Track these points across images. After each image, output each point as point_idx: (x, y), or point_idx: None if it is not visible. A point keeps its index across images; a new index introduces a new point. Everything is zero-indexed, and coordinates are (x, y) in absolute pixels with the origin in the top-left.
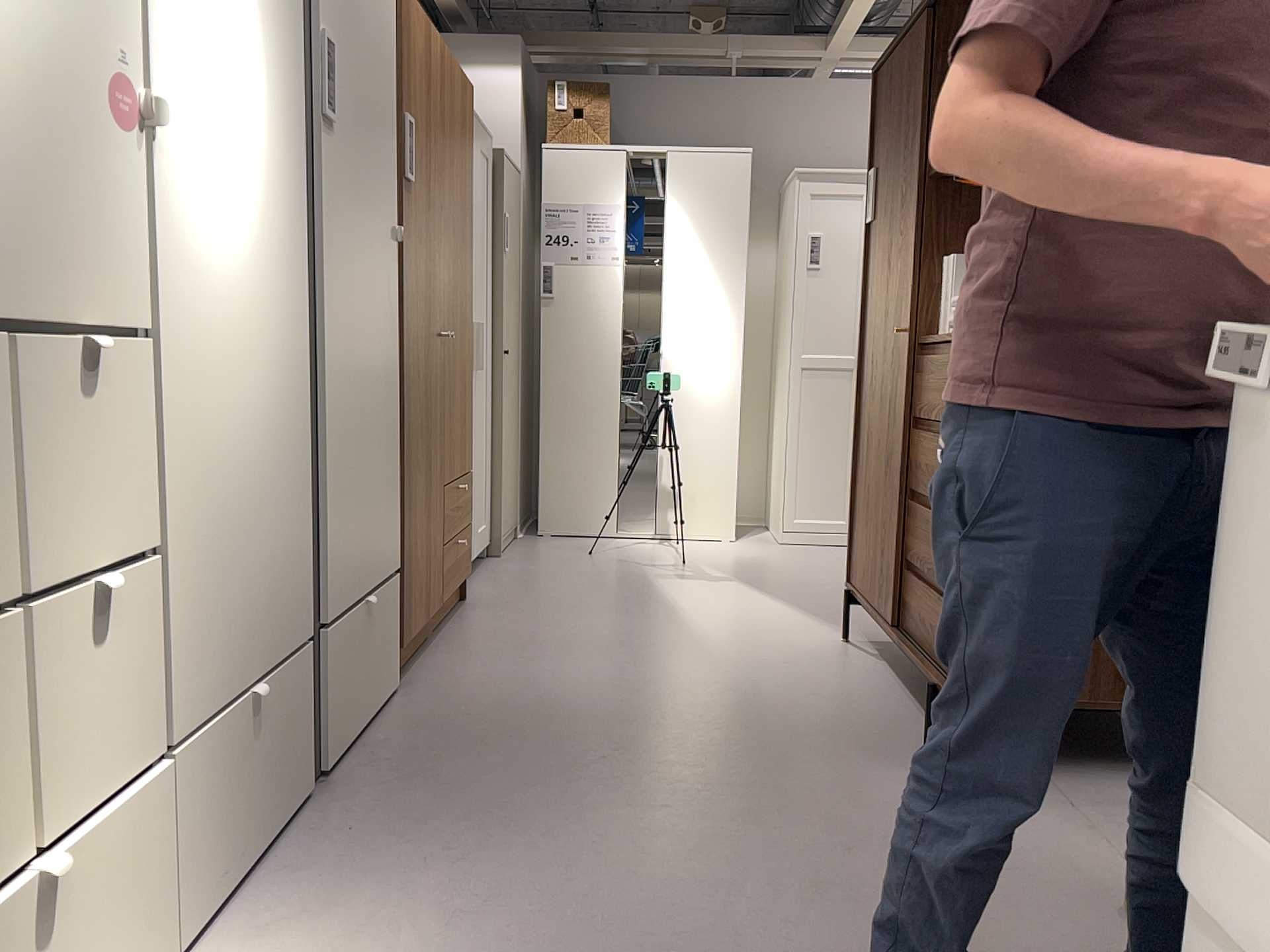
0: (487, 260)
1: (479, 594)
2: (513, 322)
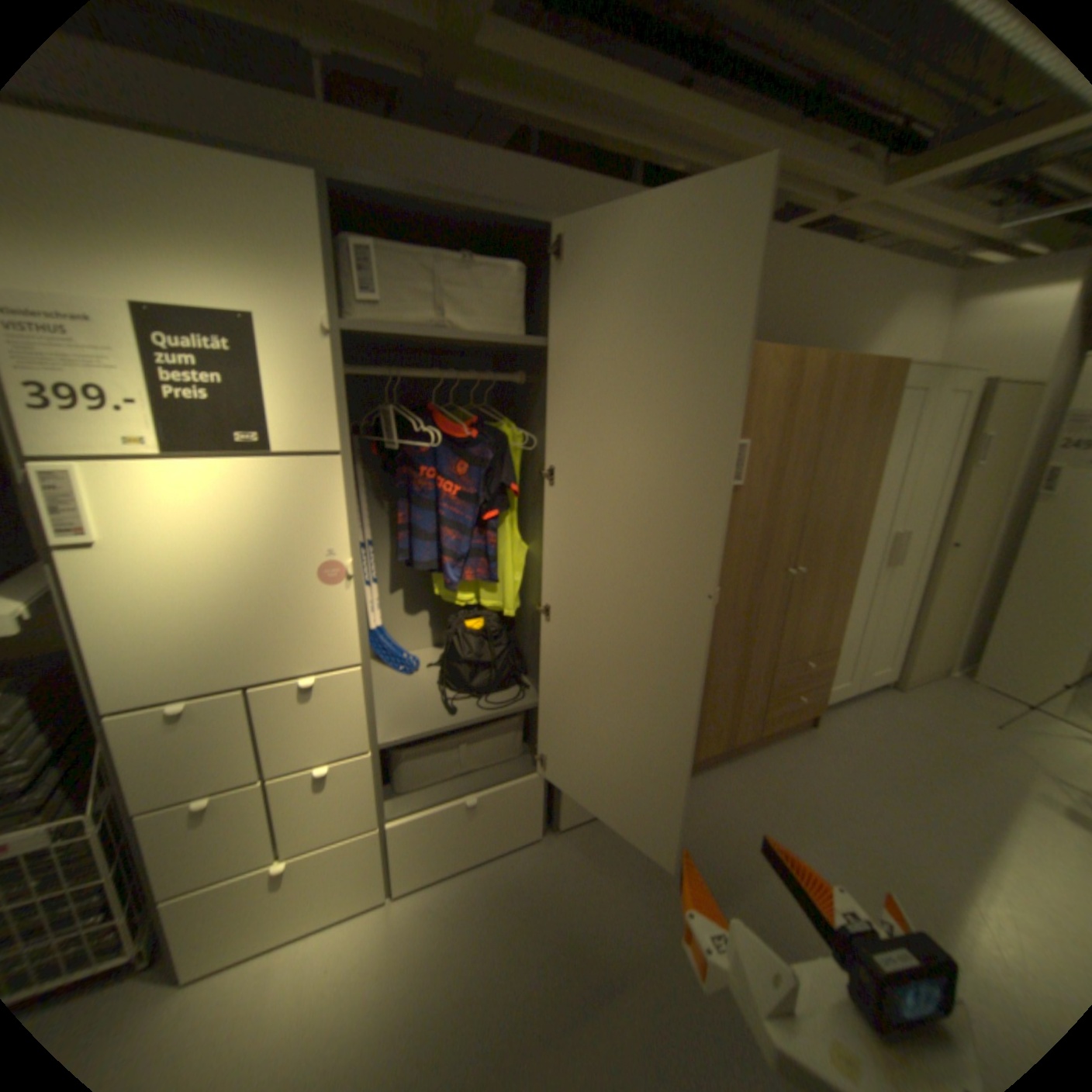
0: (948, 476)
1: (838, 727)
2: (987, 518)
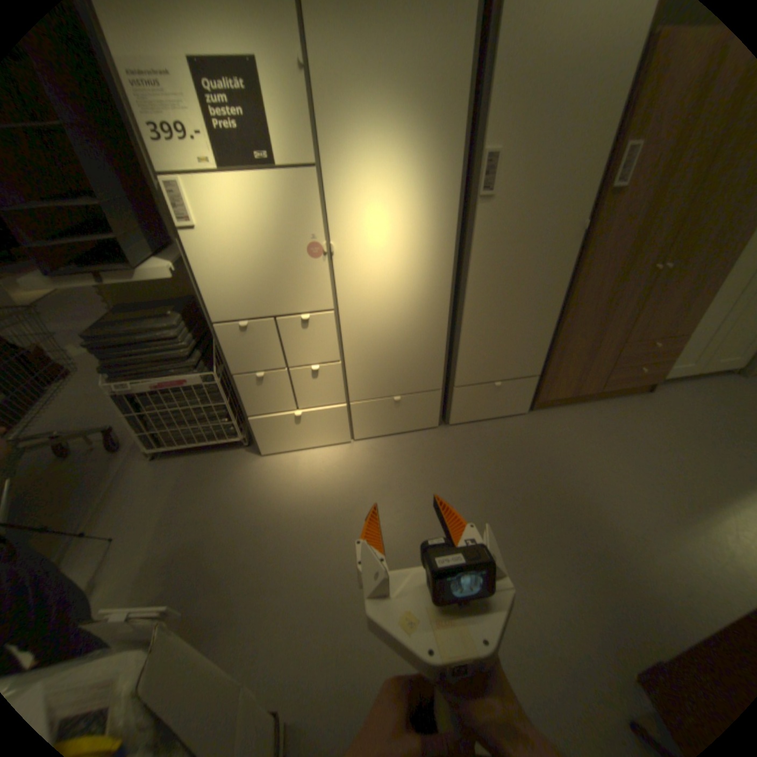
0: None
1: (672, 393)
2: None
